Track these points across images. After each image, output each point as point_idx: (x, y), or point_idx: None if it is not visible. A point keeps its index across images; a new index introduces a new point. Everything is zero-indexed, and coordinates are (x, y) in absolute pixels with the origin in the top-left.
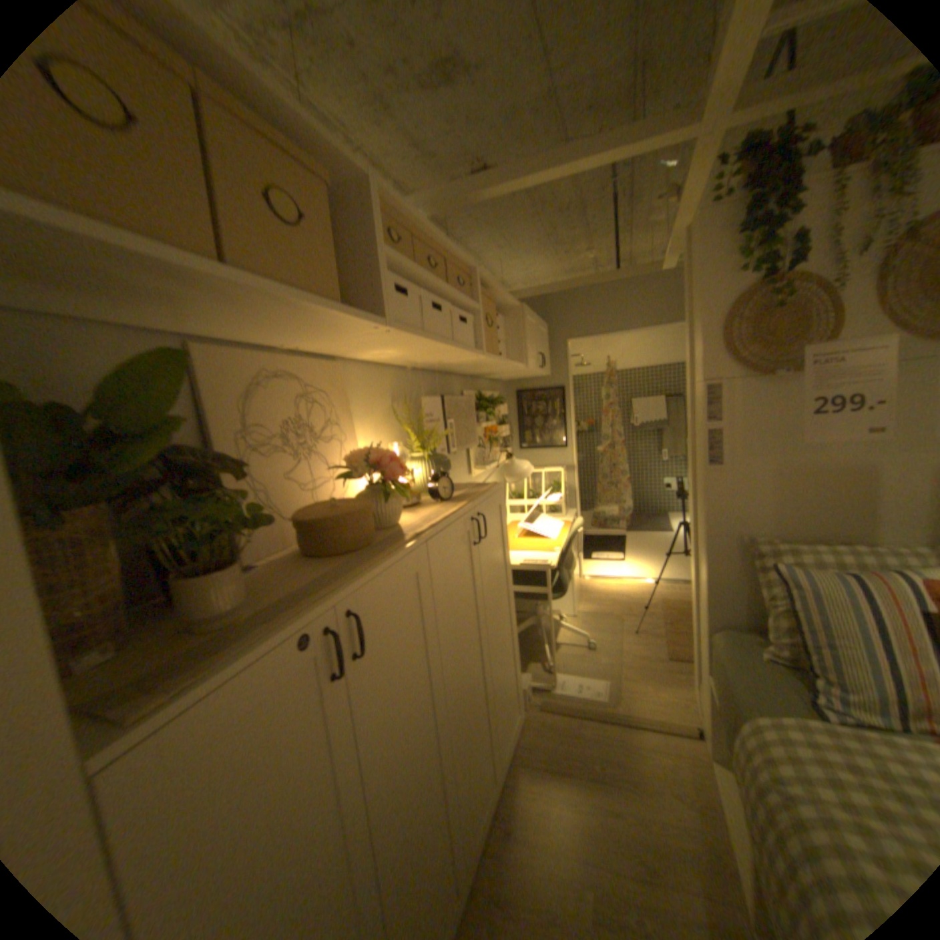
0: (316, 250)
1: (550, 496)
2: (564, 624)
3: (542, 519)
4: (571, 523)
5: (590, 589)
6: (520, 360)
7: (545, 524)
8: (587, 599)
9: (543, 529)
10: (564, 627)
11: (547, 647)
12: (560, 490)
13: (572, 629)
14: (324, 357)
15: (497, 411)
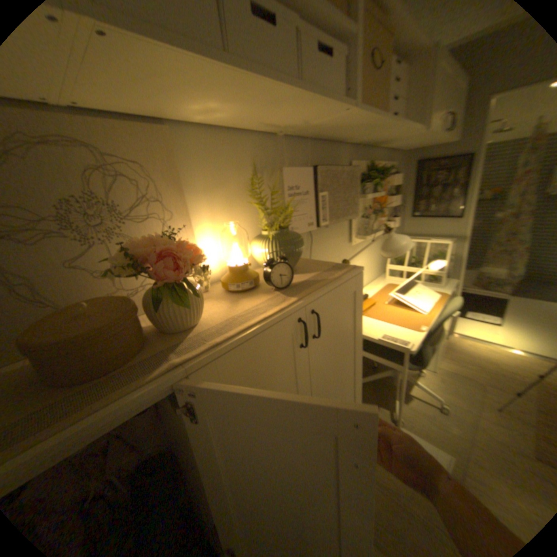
0: None
1: (434, 262)
2: (420, 384)
3: (417, 289)
4: (449, 295)
5: (457, 348)
6: (421, 120)
7: (418, 296)
8: (452, 358)
9: (414, 302)
10: (420, 387)
11: (398, 403)
12: (446, 257)
13: (427, 391)
14: (137, 117)
15: (389, 181)
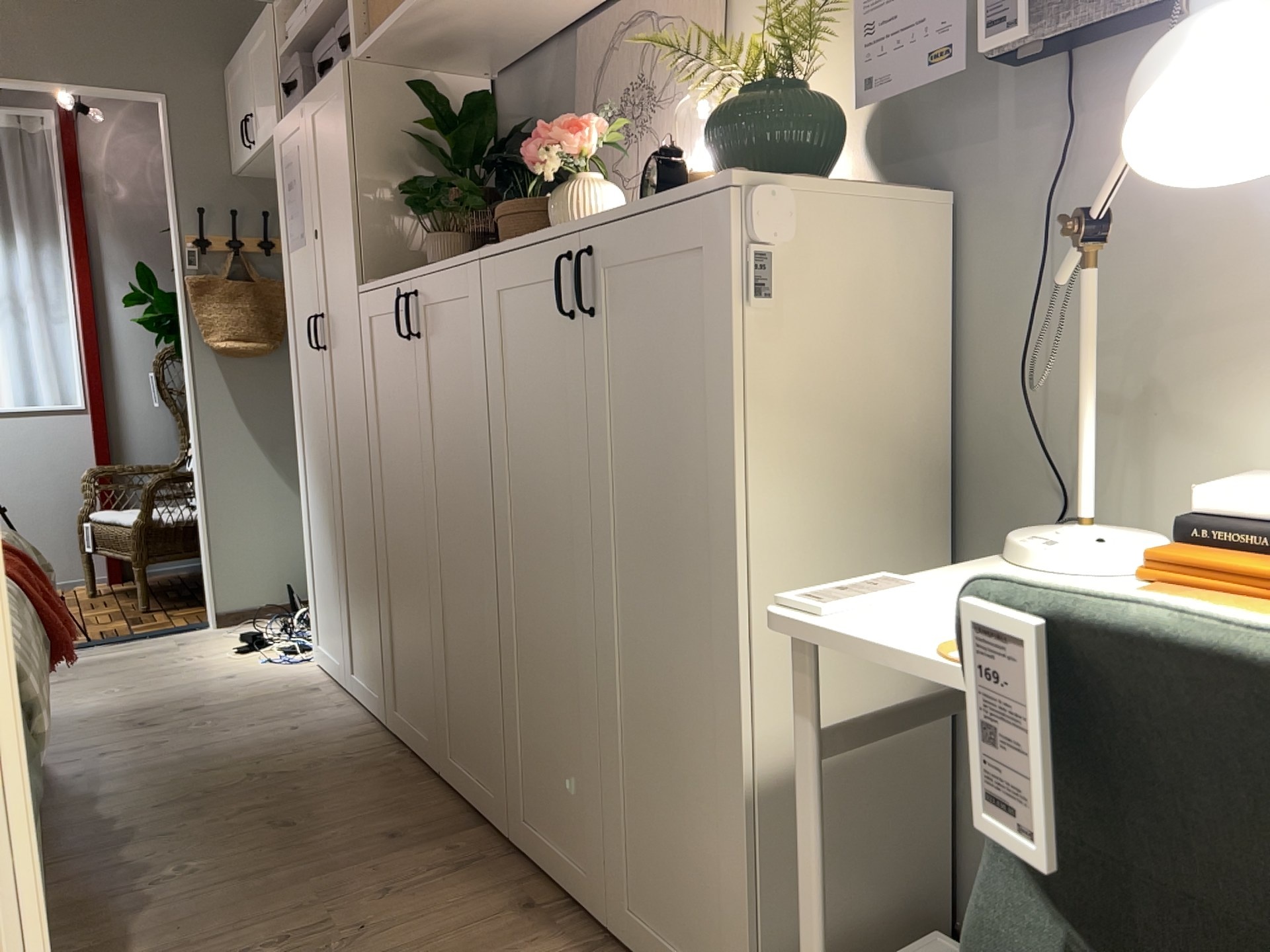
0: None
1: None
2: None
3: None
4: None
5: None
6: None
7: None
8: None
9: None
10: None
11: None
12: None
13: None
14: None
15: None
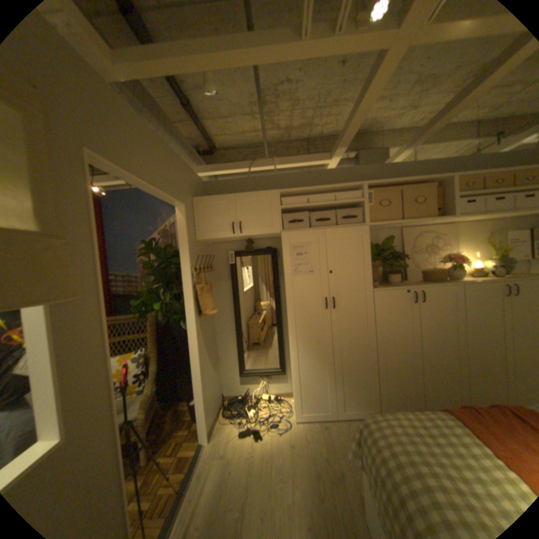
0: (434, 201)
1: None
2: None
3: None
4: None
5: None
6: None
7: None
8: None
9: None
10: None
11: None
12: None
13: None
14: (448, 224)
15: None
